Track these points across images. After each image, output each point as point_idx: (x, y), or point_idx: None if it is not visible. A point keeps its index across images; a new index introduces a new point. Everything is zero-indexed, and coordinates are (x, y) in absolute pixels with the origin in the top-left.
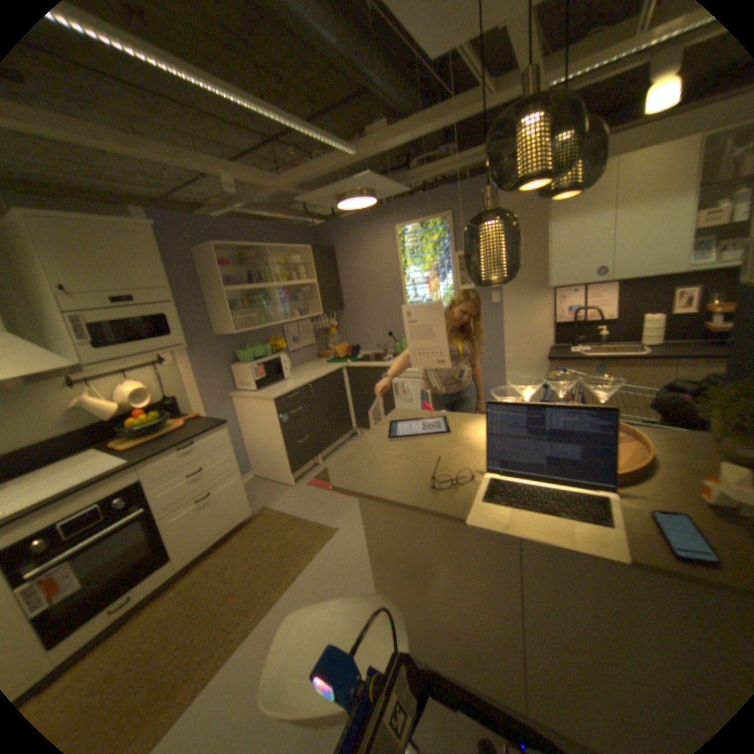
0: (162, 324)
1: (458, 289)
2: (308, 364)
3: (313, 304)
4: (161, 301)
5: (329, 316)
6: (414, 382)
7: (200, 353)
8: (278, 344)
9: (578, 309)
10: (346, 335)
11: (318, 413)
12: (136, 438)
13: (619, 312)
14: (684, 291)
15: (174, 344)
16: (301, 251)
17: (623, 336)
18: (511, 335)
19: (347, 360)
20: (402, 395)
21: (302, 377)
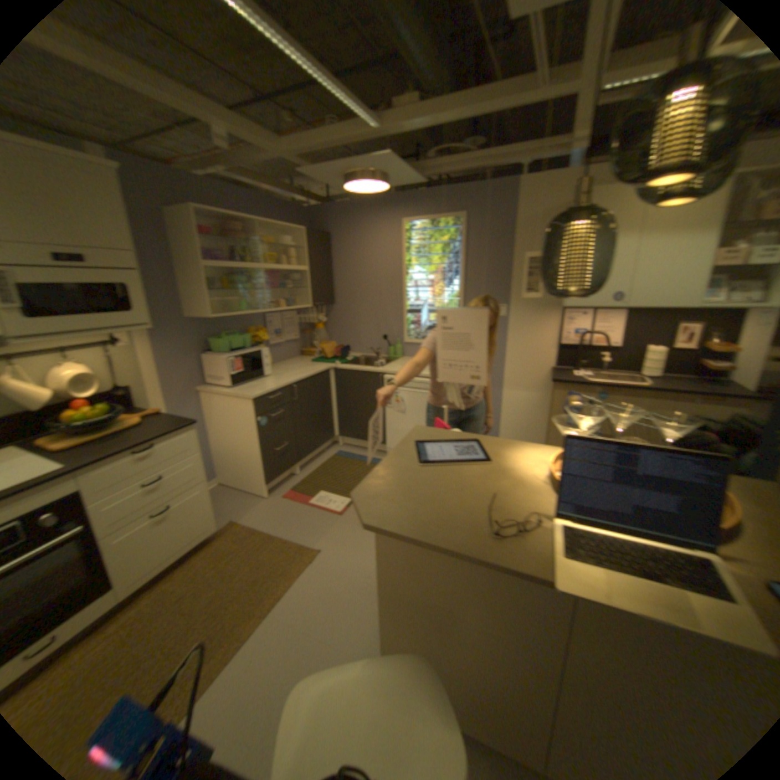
0: (123, 294)
1: (465, 297)
2: (290, 360)
3: (303, 293)
4: (124, 266)
5: (318, 310)
6: (410, 391)
7: (166, 335)
8: (259, 334)
9: (585, 333)
10: (335, 332)
11: (301, 417)
12: (78, 433)
13: (624, 340)
14: (688, 326)
15: (137, 321)
16: (295, 232)
17: (624, 364)
18: (514, 351)
19: (335, 360)
20: (395, 404)
21: (285, 374)
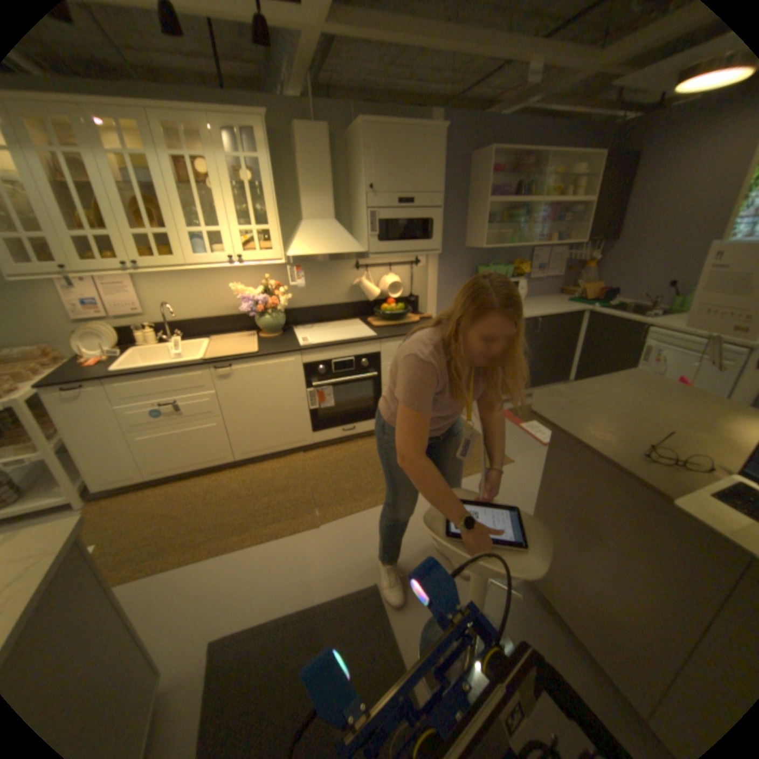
0: (428, 227)
1: None
2: (546, 296)
3: (580, 226)
4: (433, 205)
5: (594, 245)
6: (681, 351)
7: (448, 261)
8: (522, 267)
9: None
10: (607, 272)
11: (538, 350)
12: (385, 321)
13: None
14: None
15: (431, 248)
16: (591, 157)
17: None
18: None
19: (595, 302)
20: (654, 362)
21: (535, 308)
